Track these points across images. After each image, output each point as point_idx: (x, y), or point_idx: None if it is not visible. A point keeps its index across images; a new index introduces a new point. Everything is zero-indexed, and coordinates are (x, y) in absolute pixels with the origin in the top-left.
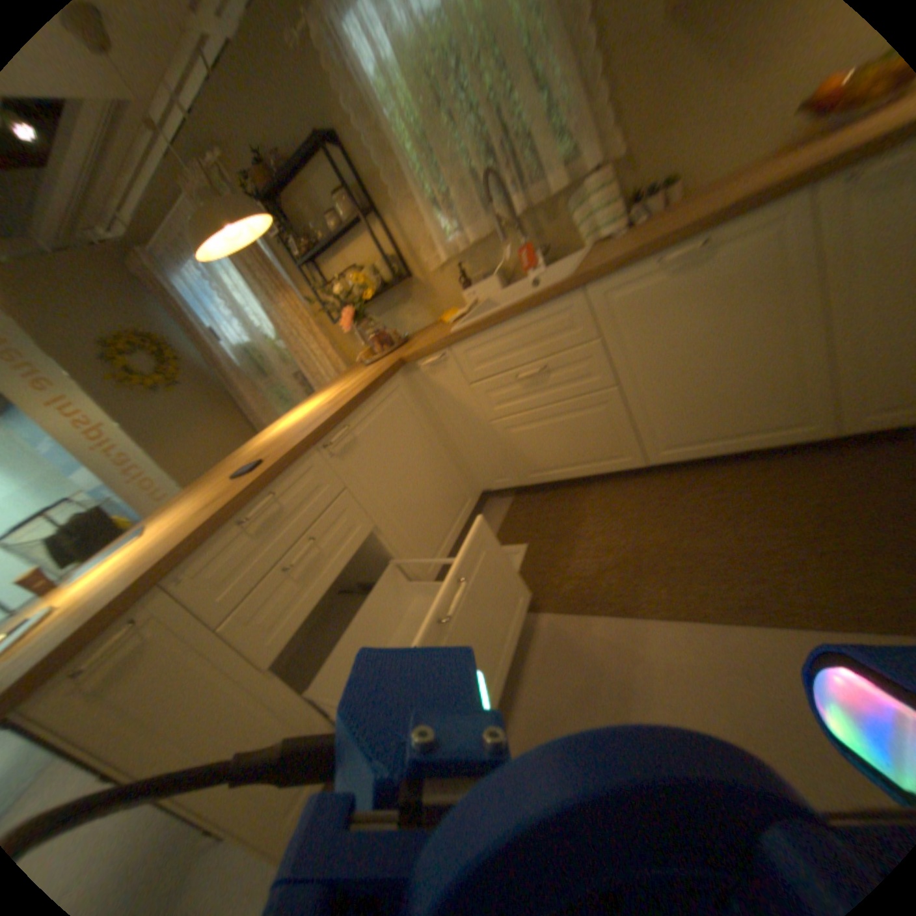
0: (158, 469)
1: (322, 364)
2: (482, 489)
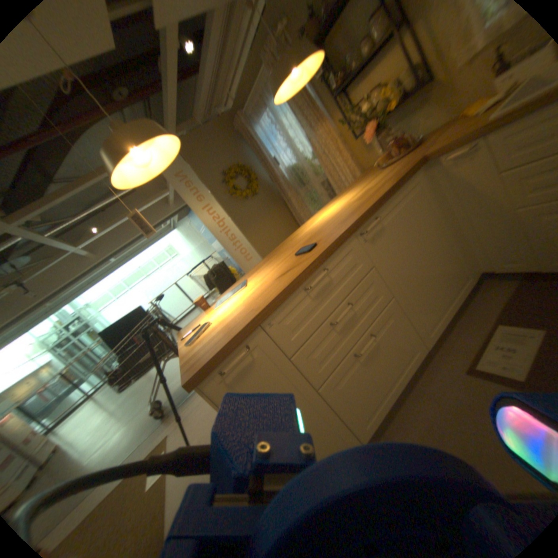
0: (249, 243)
1: (345, 171)
2: (485, 271)
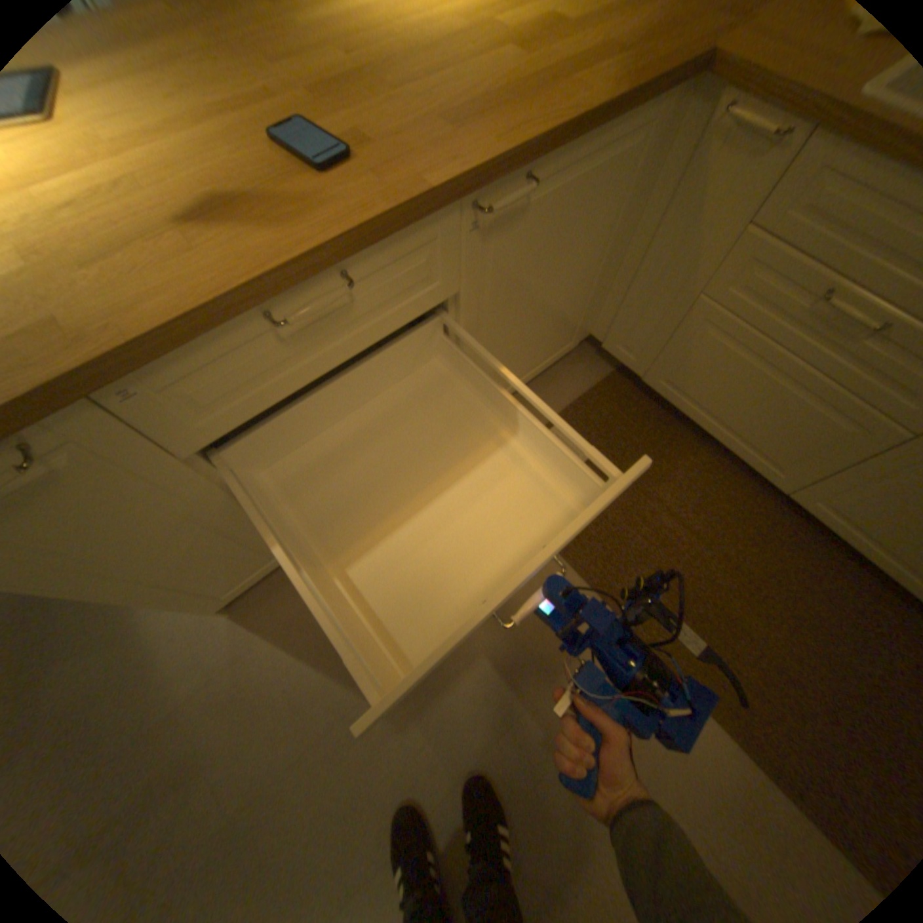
0: None
1: None
2: (593, 337)
